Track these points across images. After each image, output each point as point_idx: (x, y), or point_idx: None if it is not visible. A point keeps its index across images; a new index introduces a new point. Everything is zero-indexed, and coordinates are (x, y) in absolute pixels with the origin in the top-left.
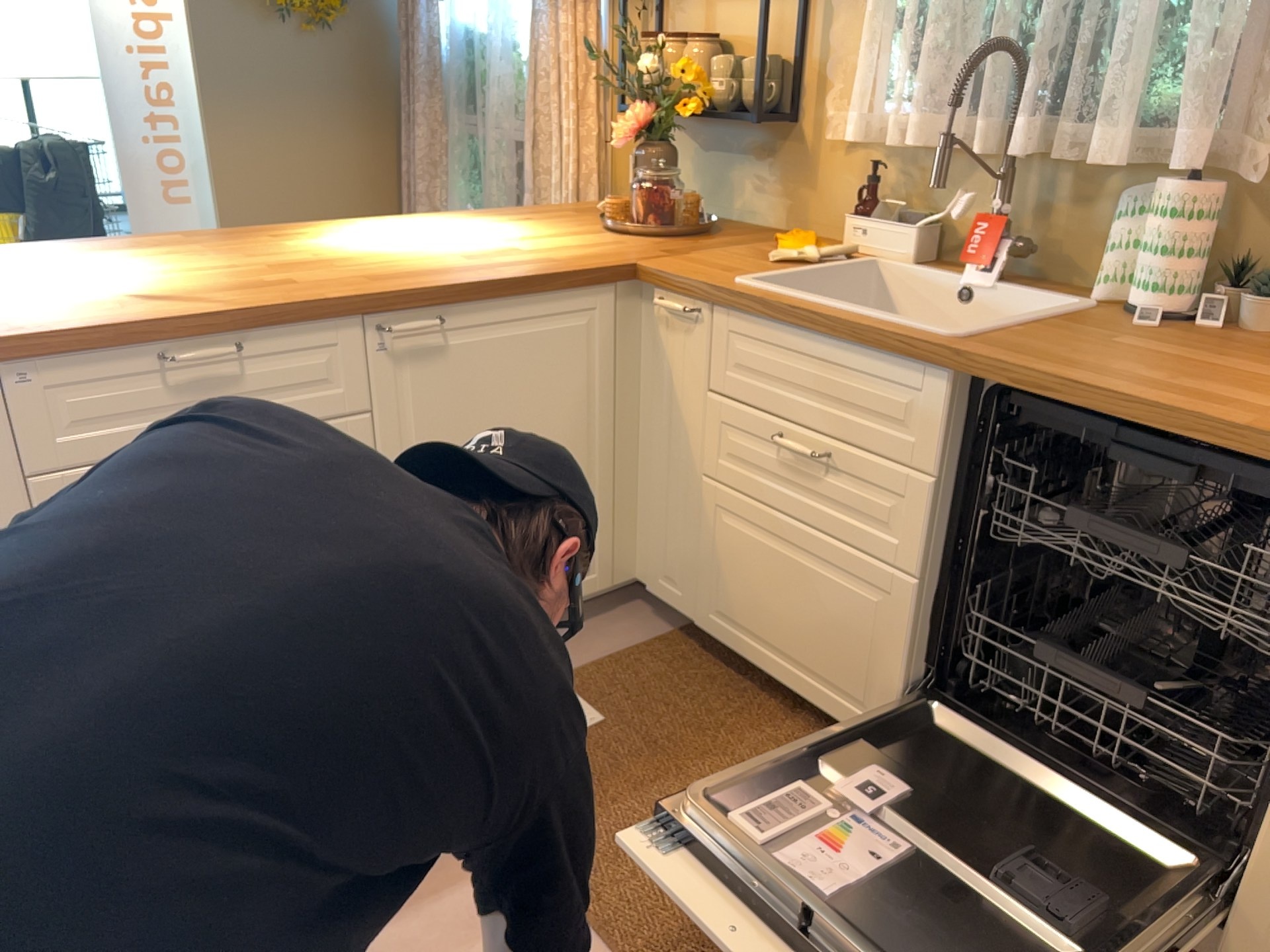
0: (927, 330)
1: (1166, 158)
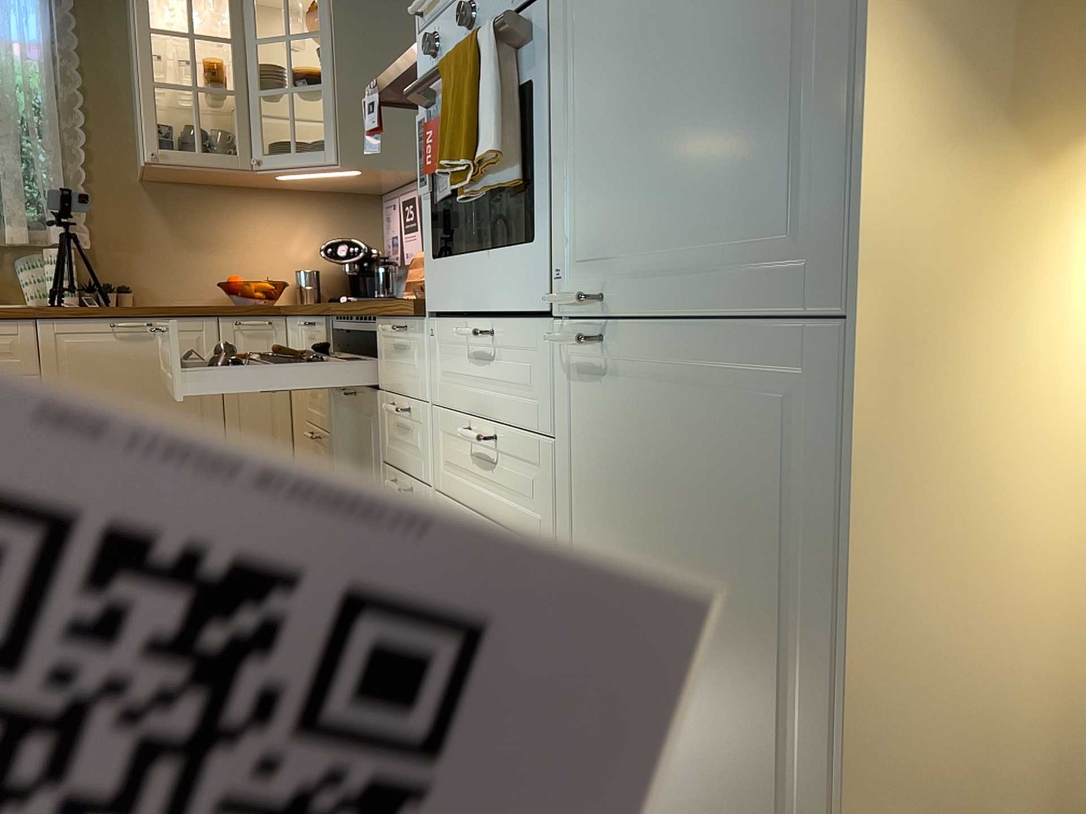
0: (5, 307)
1: (36, 242)
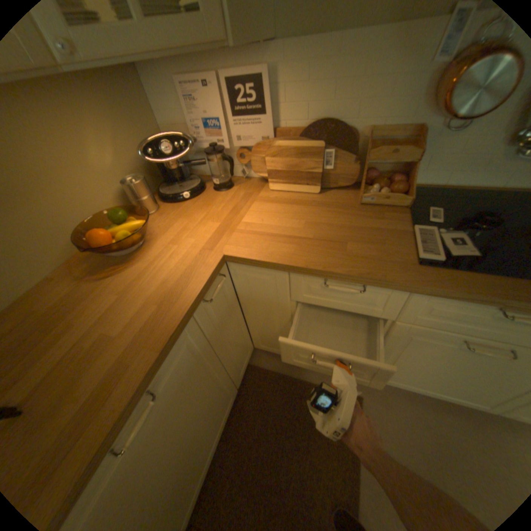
0: None
1: None
